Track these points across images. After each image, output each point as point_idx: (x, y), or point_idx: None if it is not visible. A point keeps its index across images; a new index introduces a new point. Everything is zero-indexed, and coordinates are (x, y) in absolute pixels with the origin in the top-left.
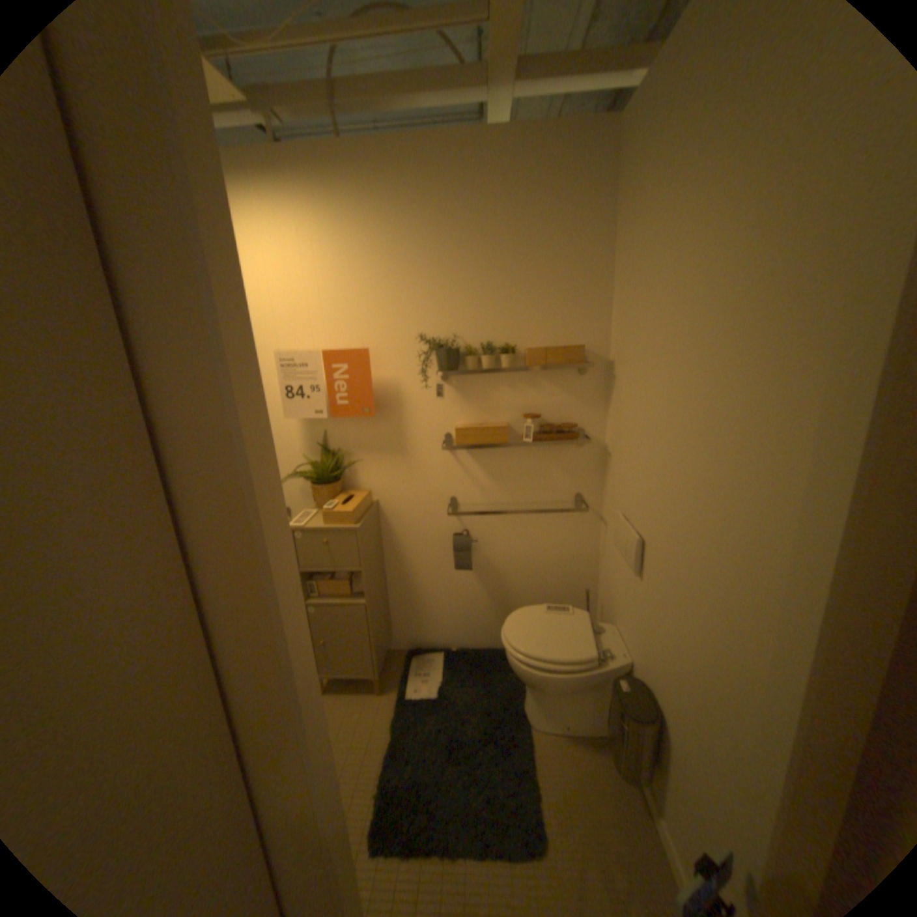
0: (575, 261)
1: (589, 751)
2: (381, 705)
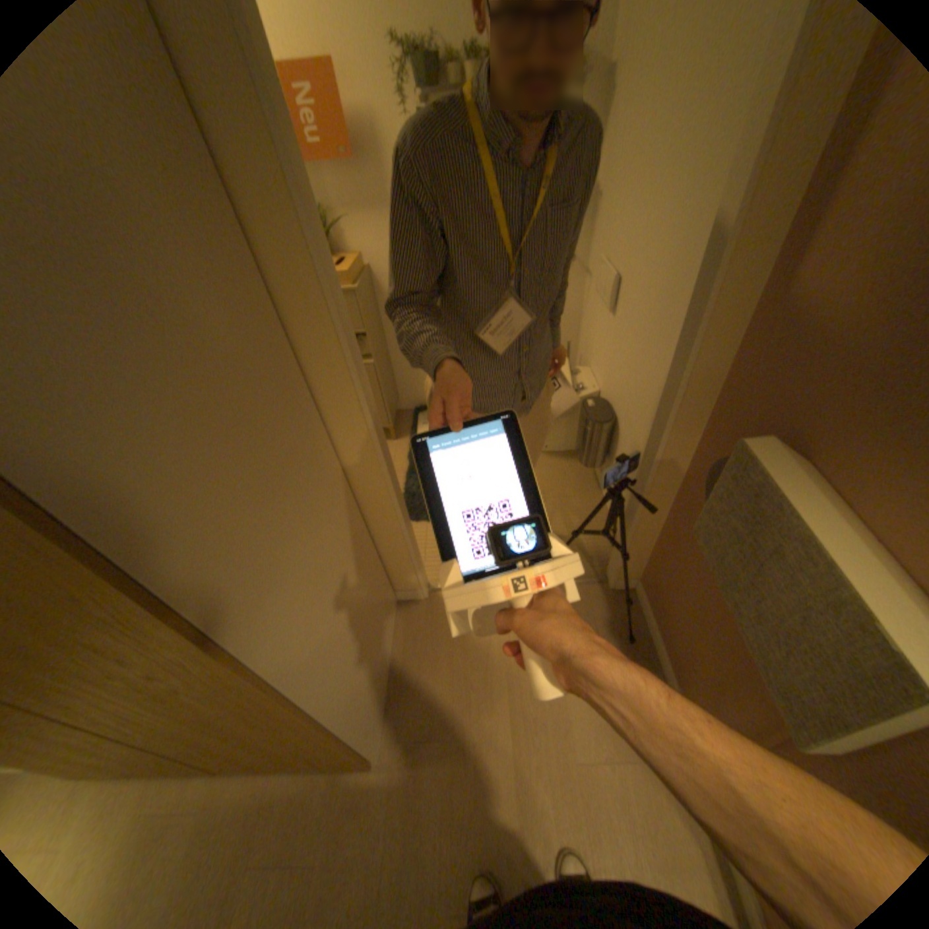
0: None
1: (561, 459)
2: (398, 446)
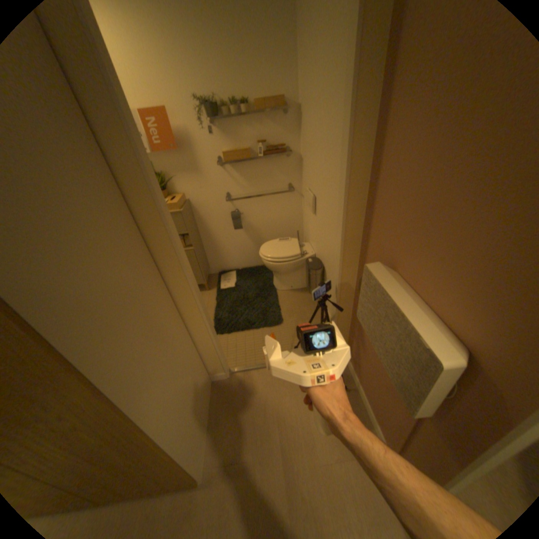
0: (274, 38)
1: (300, 292)
2: (210, 294)
